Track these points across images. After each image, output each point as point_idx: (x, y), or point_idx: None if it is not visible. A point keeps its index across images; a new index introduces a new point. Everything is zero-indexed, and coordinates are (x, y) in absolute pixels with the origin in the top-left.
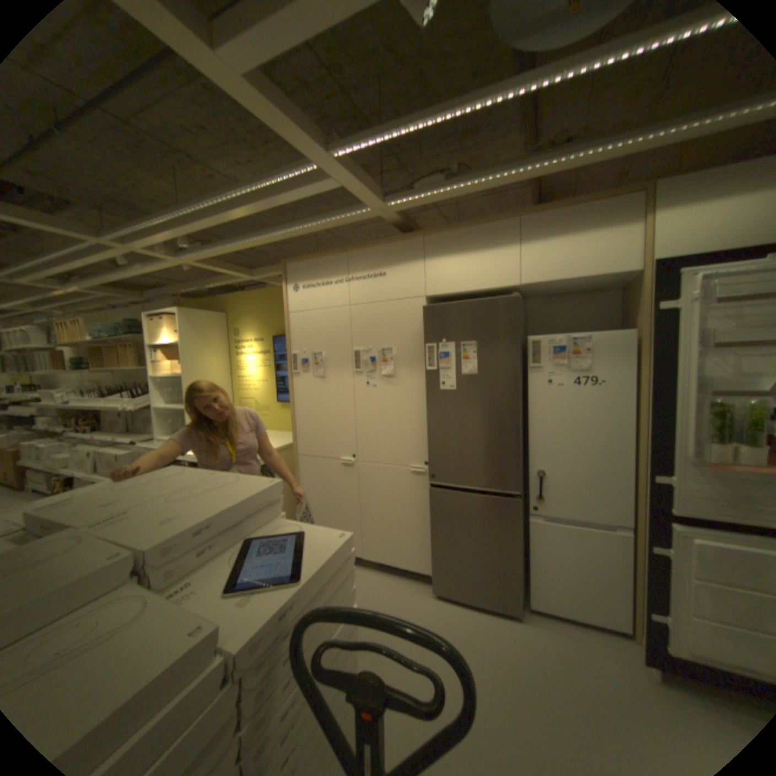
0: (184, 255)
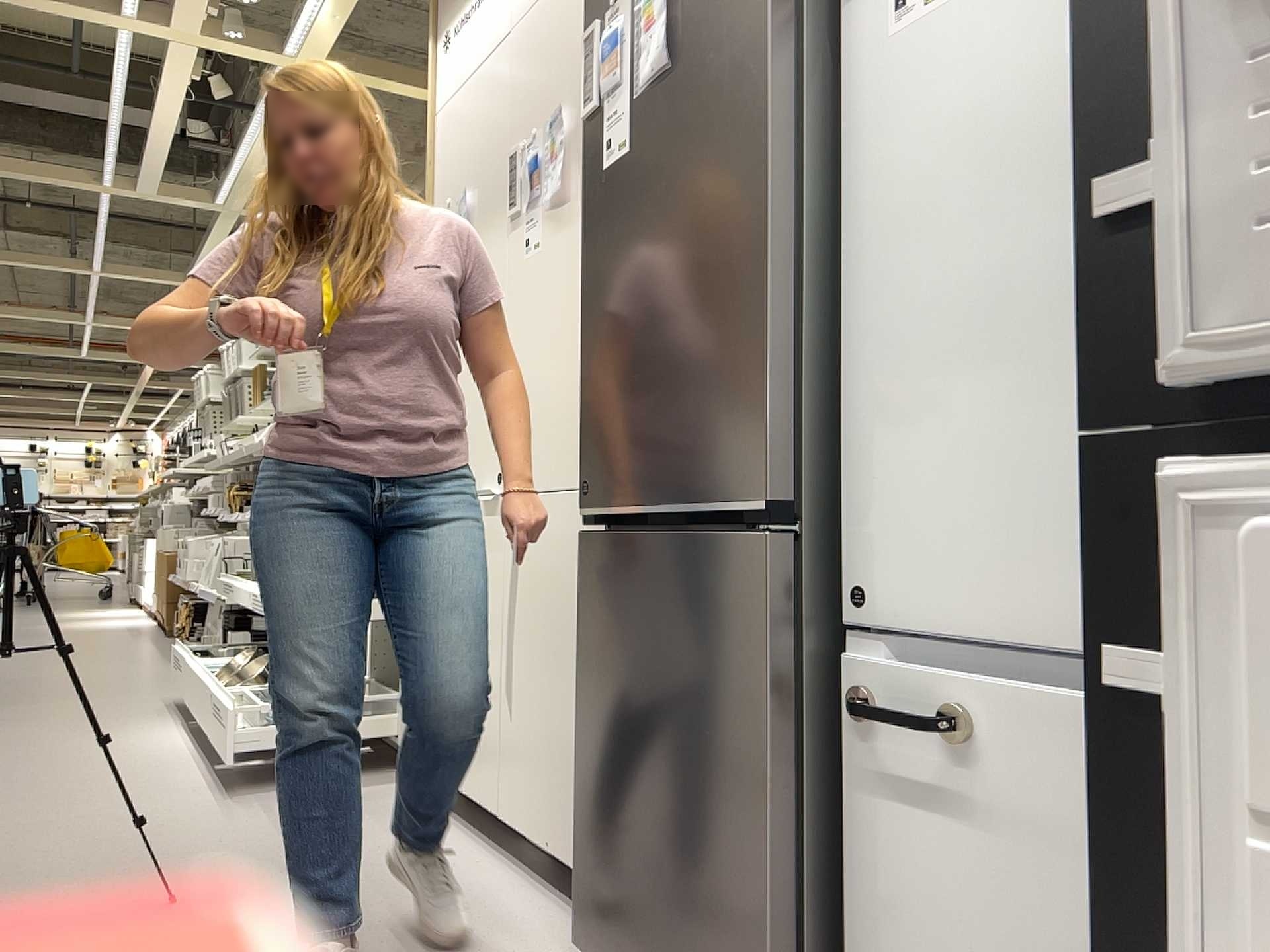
0: (297, 47)
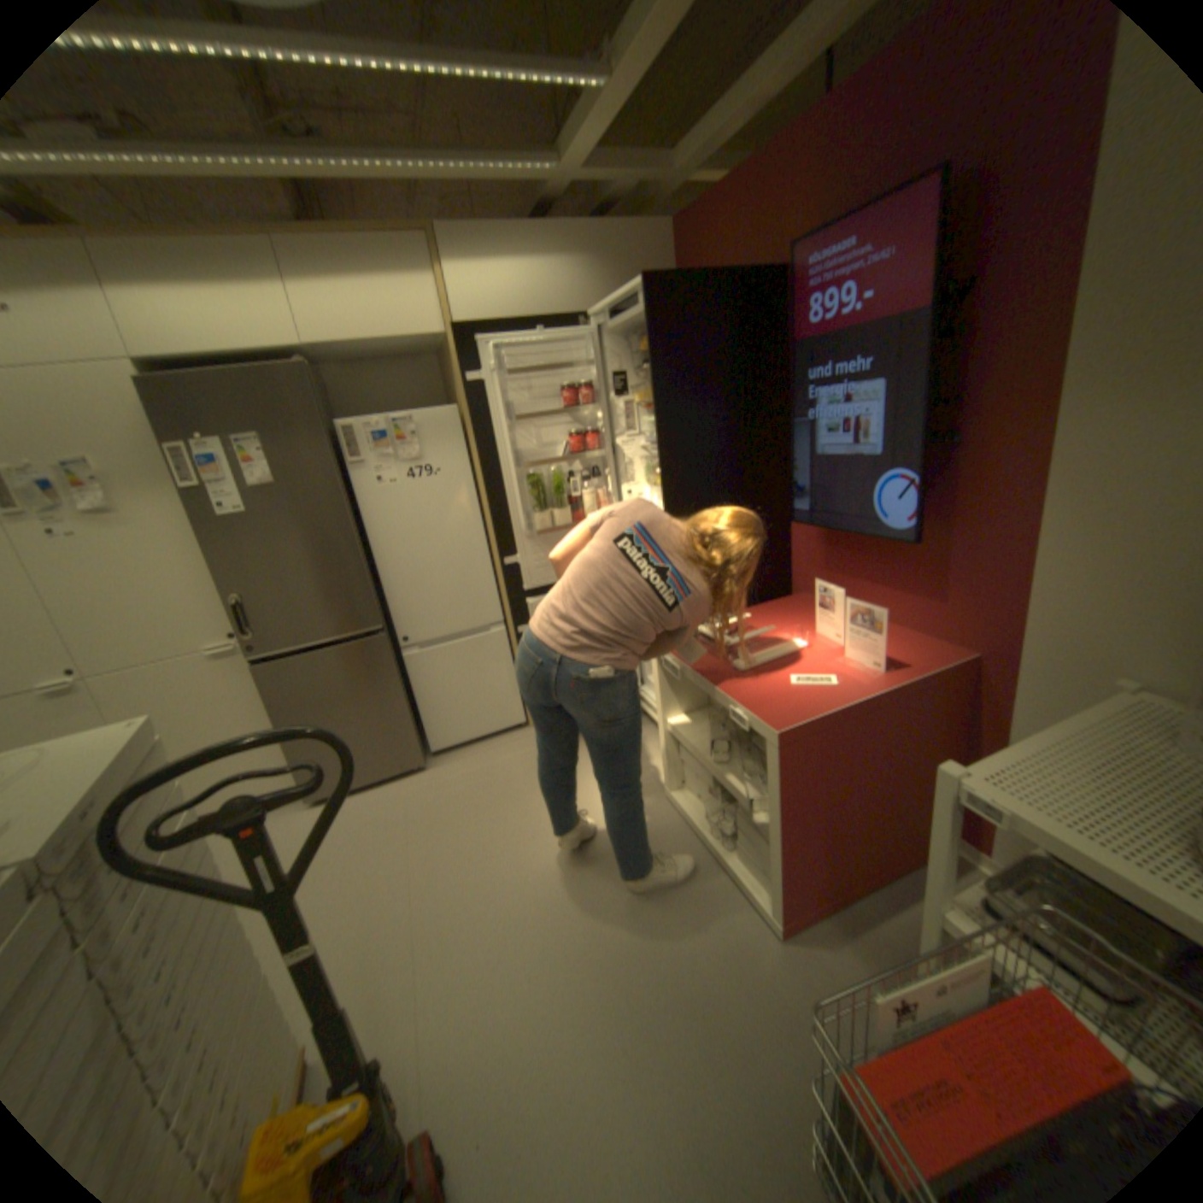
0: None
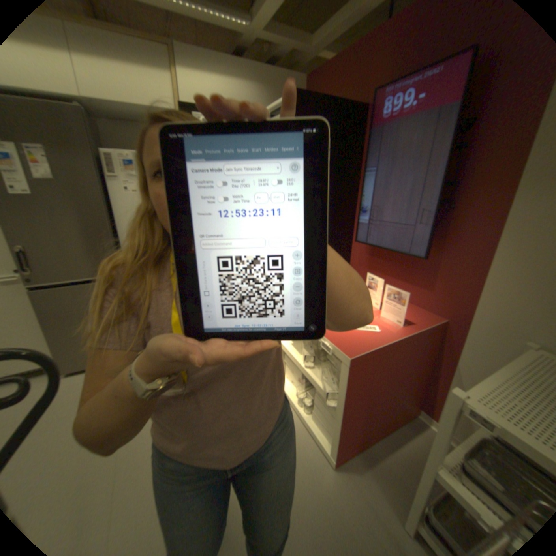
0: None
